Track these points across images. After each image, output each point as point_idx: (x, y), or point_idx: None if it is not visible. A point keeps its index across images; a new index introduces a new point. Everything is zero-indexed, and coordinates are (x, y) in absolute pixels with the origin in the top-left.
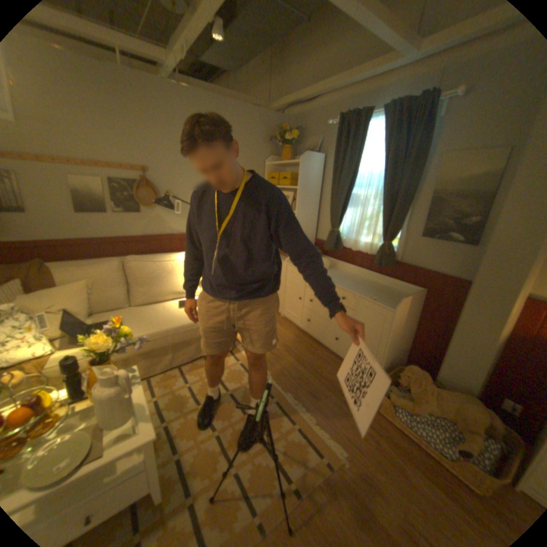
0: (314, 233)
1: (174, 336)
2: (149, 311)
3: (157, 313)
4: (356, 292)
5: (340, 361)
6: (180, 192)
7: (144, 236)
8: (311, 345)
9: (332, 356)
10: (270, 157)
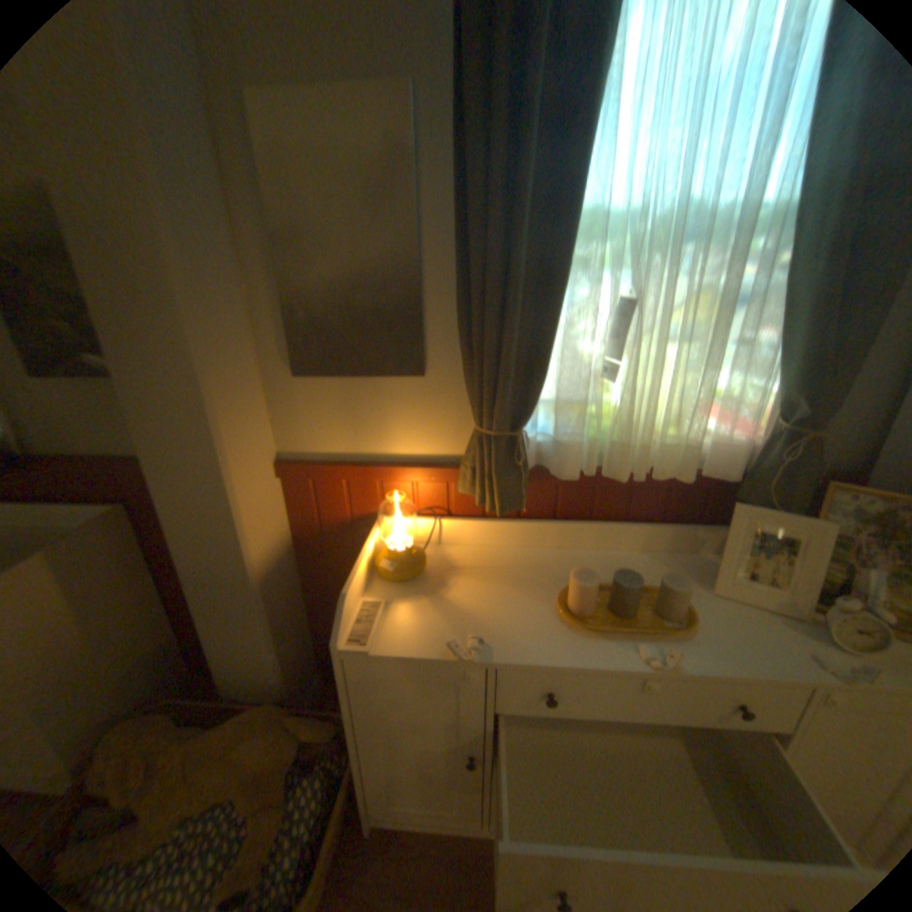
0: None
1: None
2: None
3: None
4: None
5: None
6: None
7: None
8: None
9: None
10: None
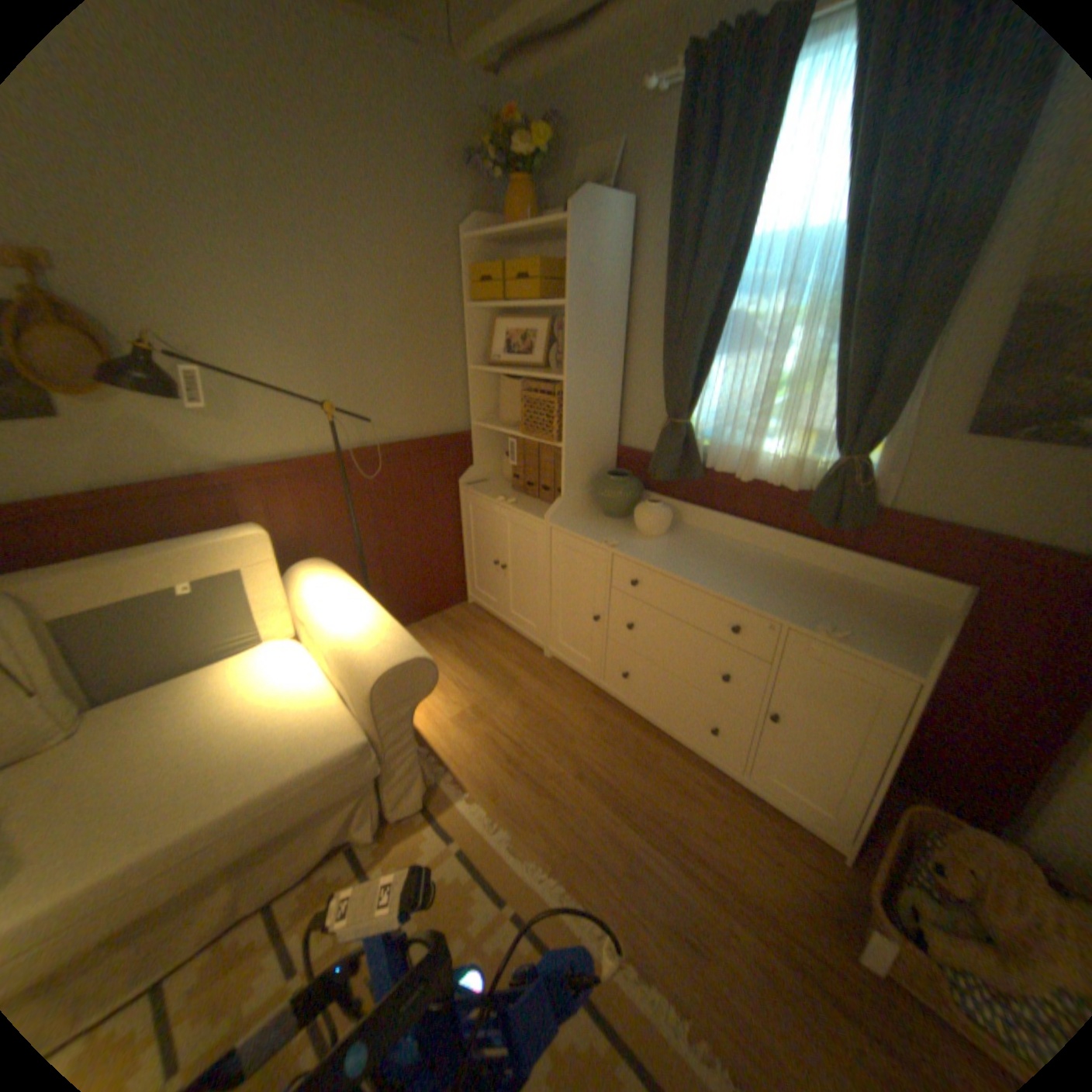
0: (616, 431)
1: (223, 840)
2: (134, 745)
3: (162, 754)
4: (777, 612)
5: (726, 788)
6: (198, 335)
7: (99, 489)
8: (639, 742)
9: (701, 772)
10: (475, 217)
